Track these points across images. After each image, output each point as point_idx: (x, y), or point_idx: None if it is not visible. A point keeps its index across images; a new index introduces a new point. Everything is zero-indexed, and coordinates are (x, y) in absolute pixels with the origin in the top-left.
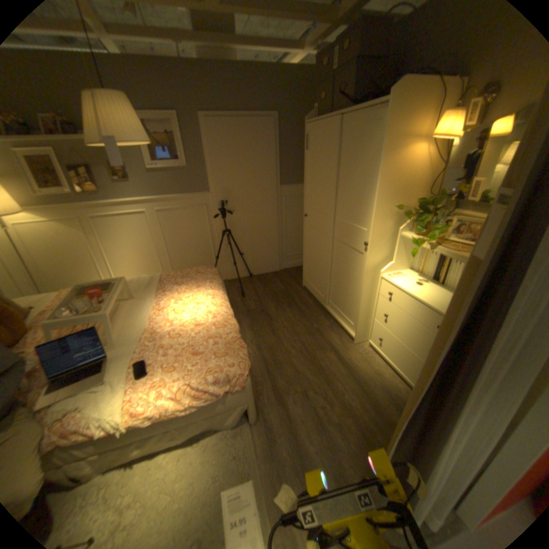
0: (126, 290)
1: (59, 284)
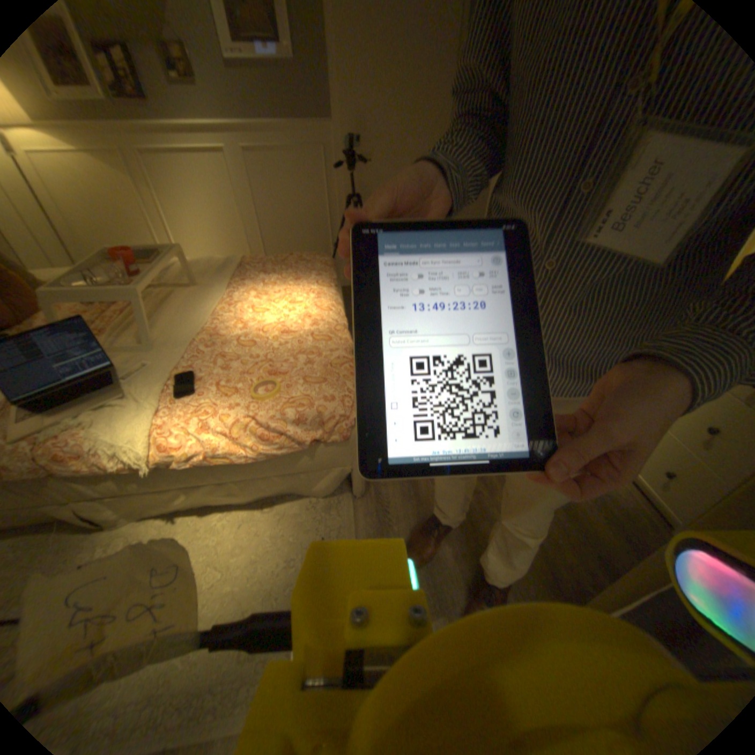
0: (186, 270)
1: None
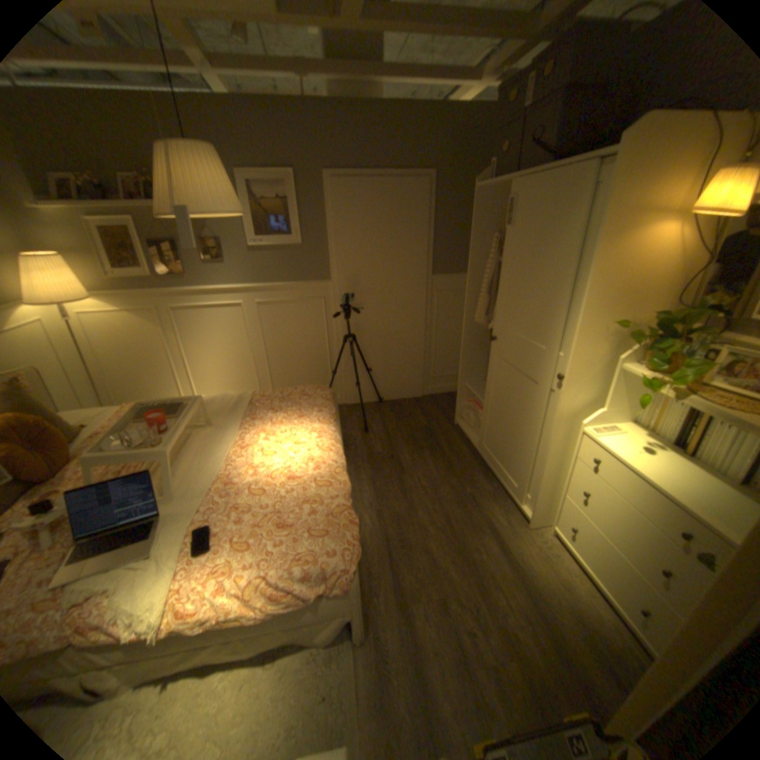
0: (203, 414)
1: (128, 393)
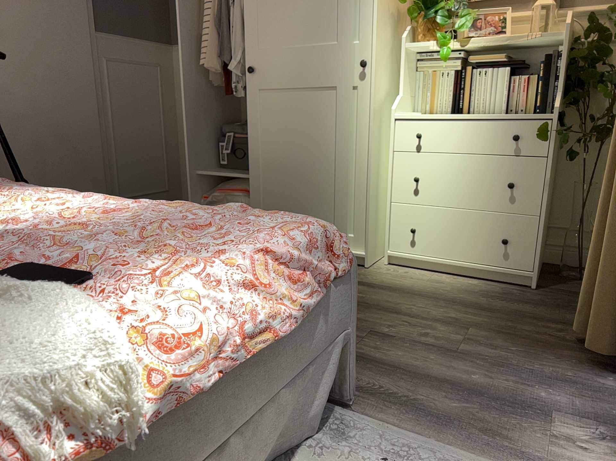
0: None
1: None
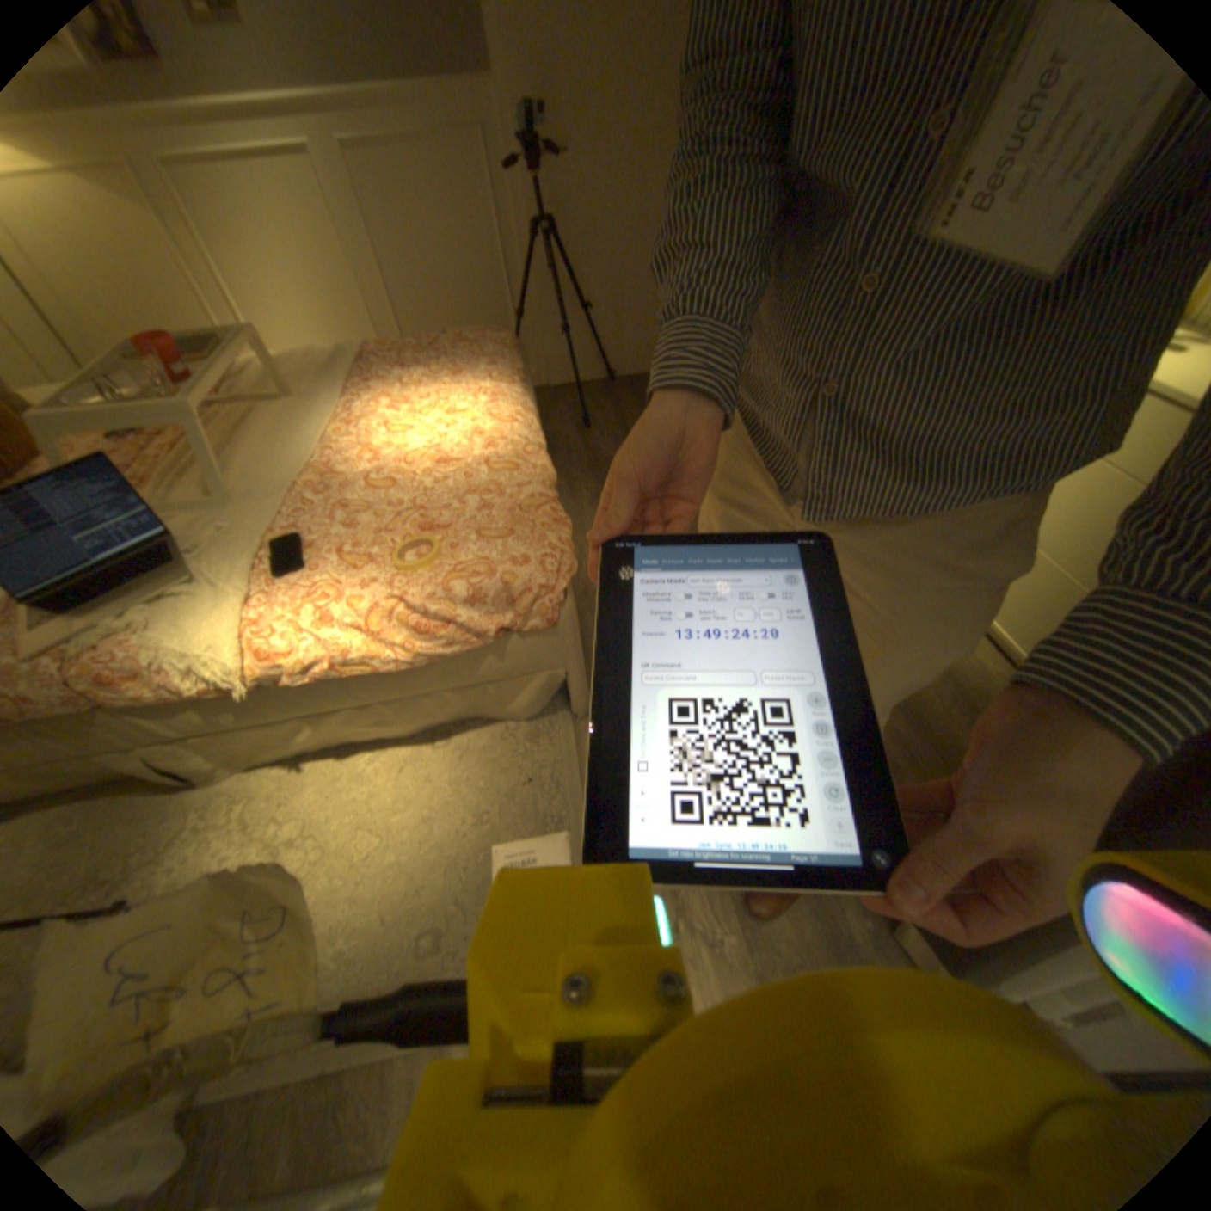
0: (271, 370)
1: None
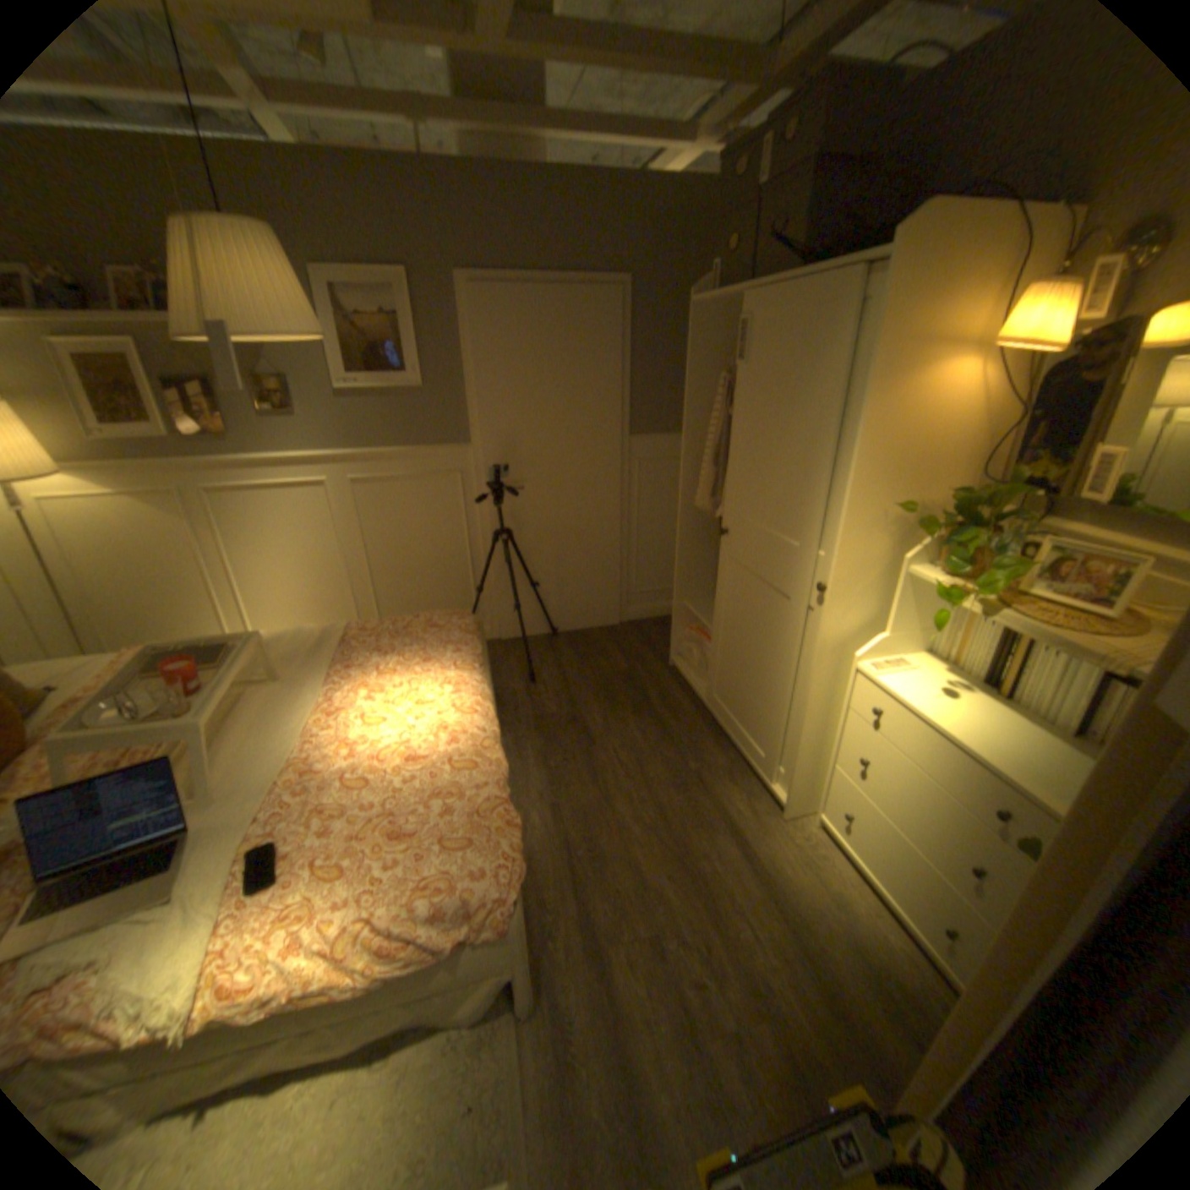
0: (264, 662)
1: (132, 631)
